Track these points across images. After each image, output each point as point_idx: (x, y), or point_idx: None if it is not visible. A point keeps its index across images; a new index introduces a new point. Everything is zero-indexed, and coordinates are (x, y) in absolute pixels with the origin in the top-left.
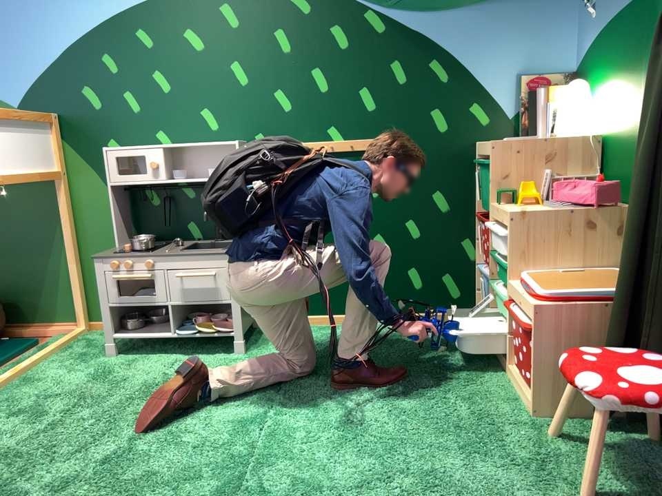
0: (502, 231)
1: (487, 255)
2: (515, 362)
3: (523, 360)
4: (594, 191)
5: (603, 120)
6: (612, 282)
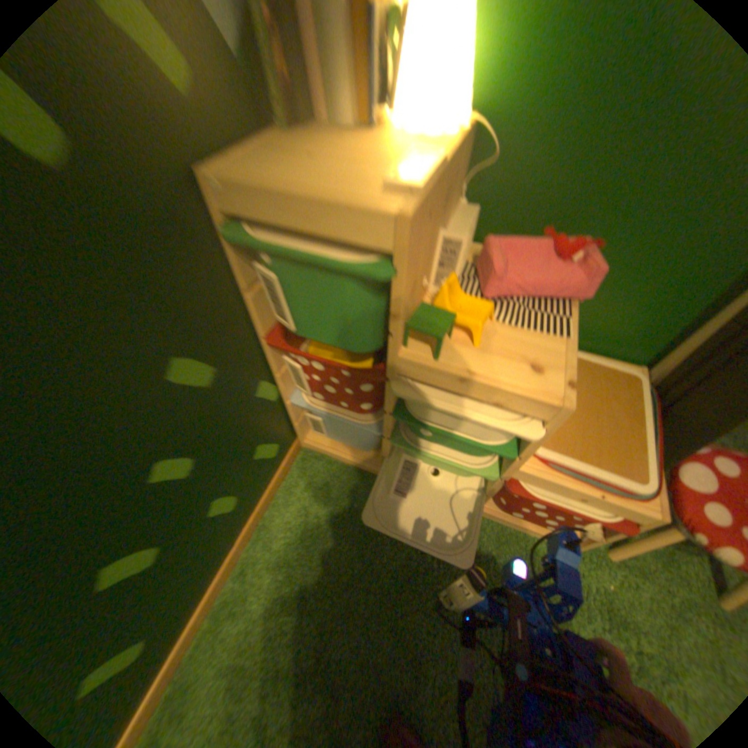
0: (512, 415)
1: (372, 405)
2: (521, 512)
3: (568, 523)
4: (603, 276)
5: (507, 83)
6: (608, 384)
